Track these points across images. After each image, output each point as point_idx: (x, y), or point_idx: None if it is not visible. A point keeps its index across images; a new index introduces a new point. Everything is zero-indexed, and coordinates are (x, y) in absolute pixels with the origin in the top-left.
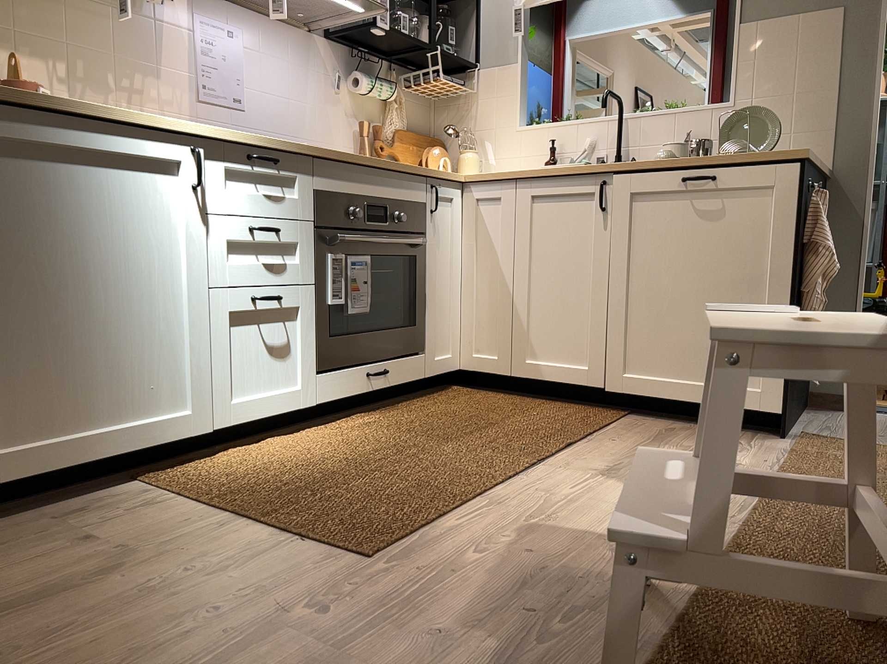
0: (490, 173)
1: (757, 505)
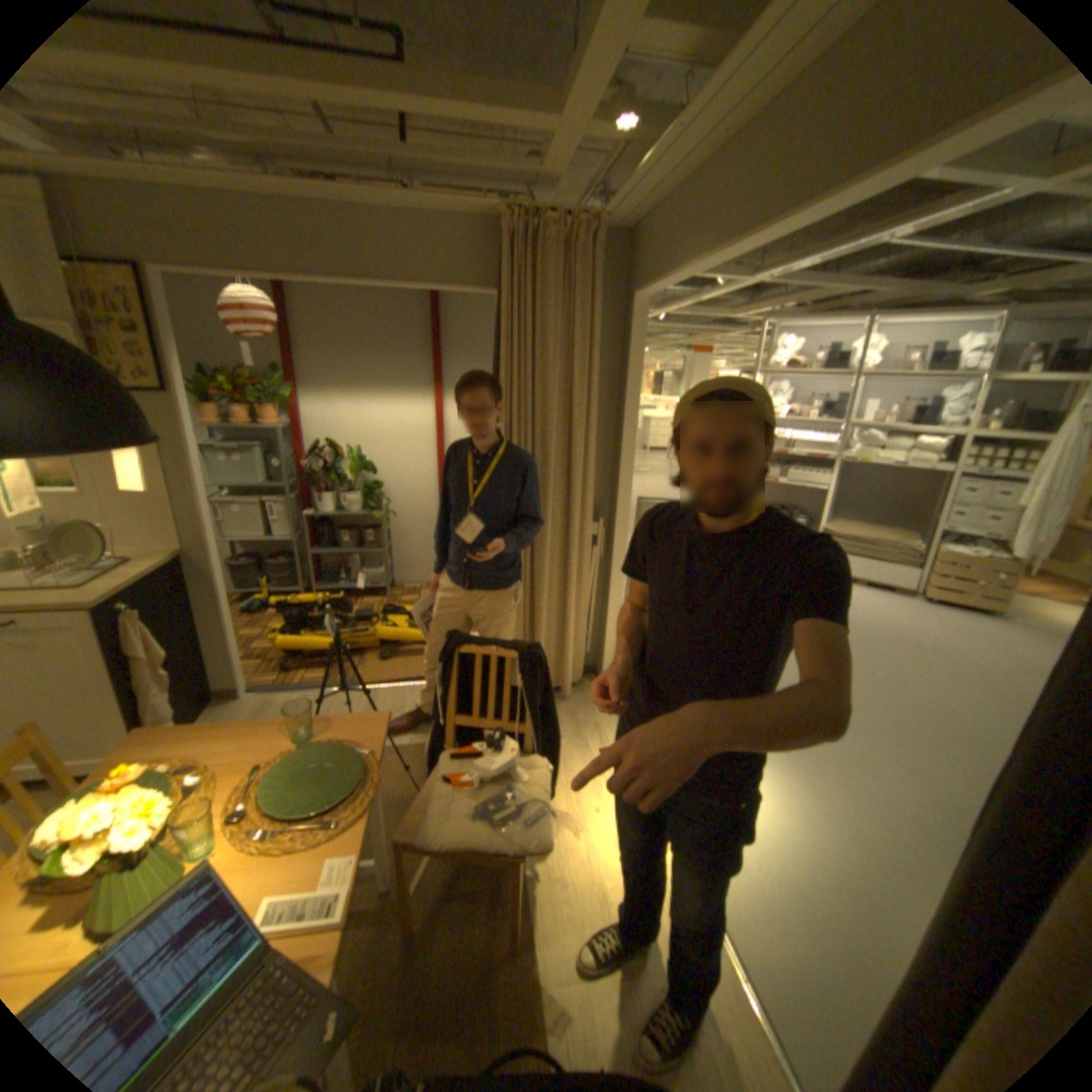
0: None
1: None
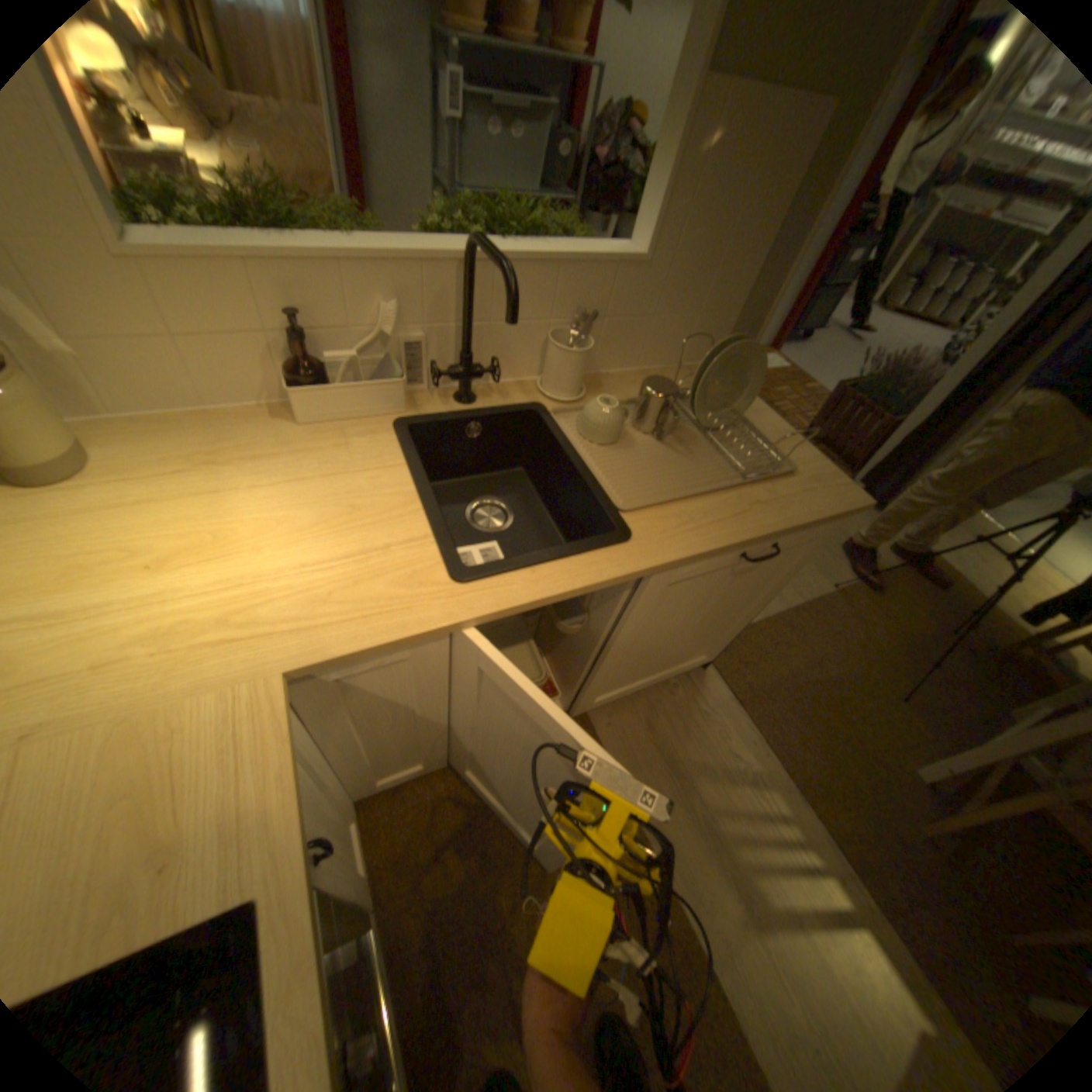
0: (367, 649)
1: (858, 877)
